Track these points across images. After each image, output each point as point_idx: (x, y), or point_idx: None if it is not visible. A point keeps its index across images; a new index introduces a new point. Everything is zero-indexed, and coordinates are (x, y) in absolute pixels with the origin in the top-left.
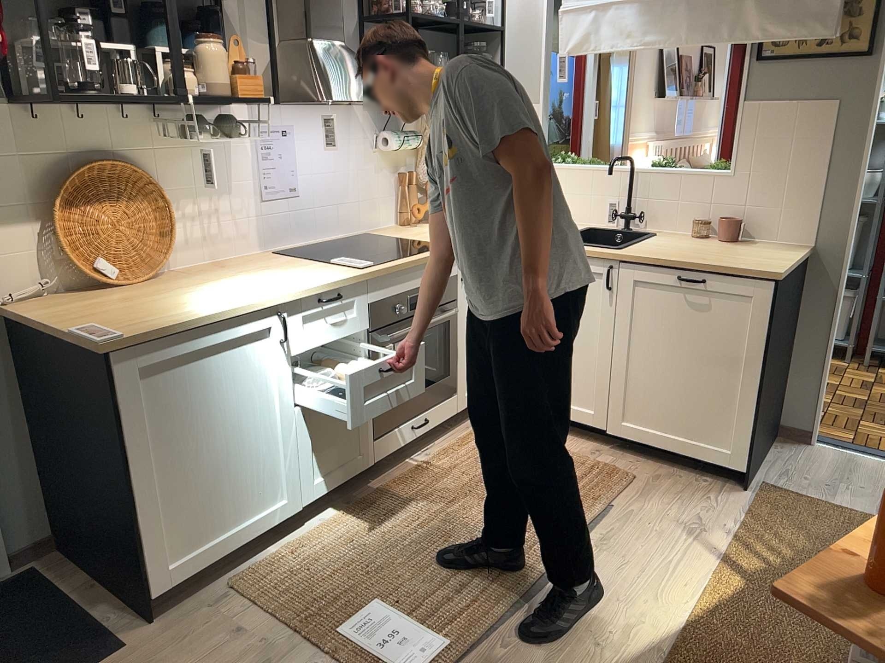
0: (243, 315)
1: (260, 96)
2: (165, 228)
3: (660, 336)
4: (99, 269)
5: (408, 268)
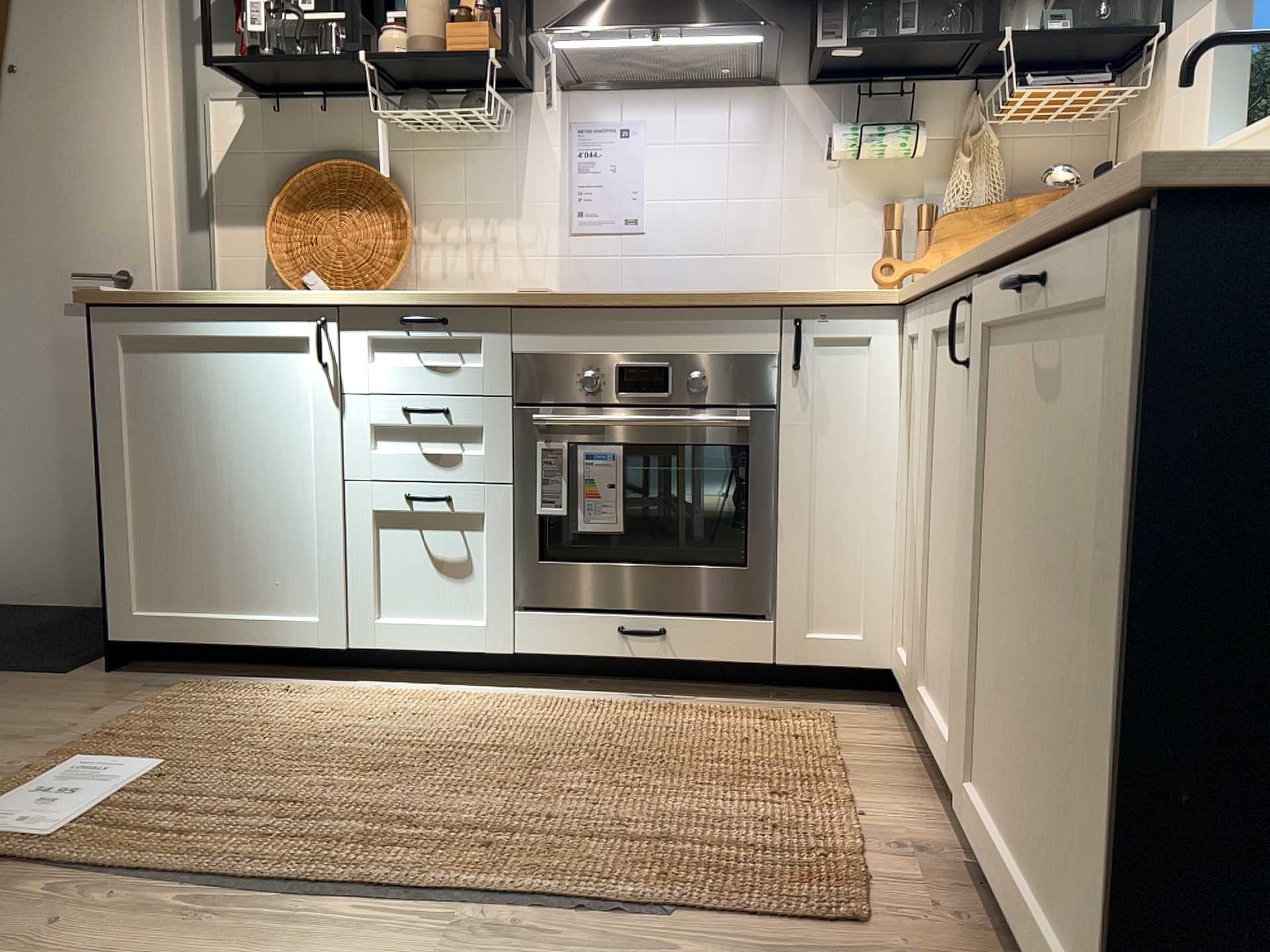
0: (262, 307)
1: (484, 51)
2: (400, 248)
3: (1022, 505)
4: (306, 283)
5: (616, 308)
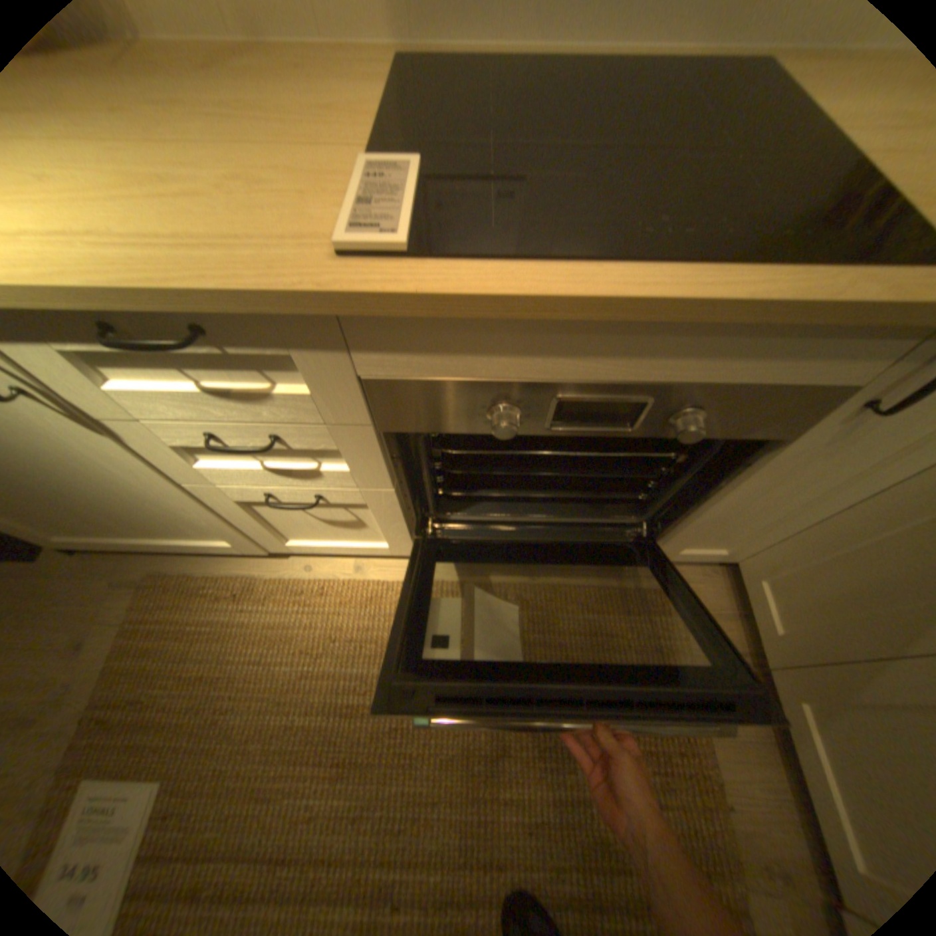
0: None
1: None
2: None
3: None
4: None
5: (576, 316)
